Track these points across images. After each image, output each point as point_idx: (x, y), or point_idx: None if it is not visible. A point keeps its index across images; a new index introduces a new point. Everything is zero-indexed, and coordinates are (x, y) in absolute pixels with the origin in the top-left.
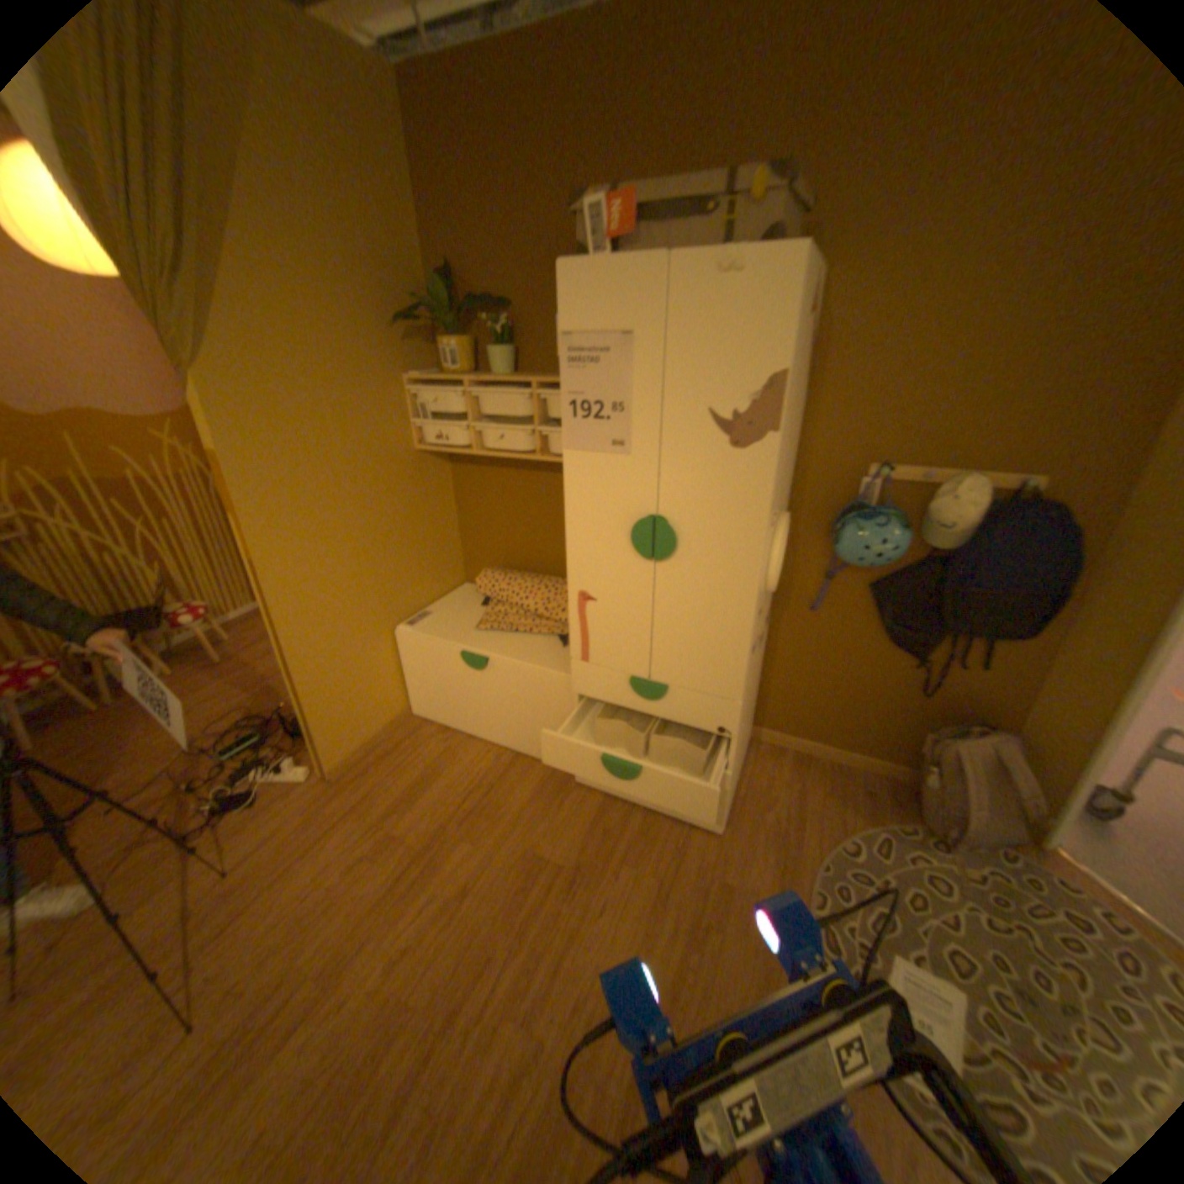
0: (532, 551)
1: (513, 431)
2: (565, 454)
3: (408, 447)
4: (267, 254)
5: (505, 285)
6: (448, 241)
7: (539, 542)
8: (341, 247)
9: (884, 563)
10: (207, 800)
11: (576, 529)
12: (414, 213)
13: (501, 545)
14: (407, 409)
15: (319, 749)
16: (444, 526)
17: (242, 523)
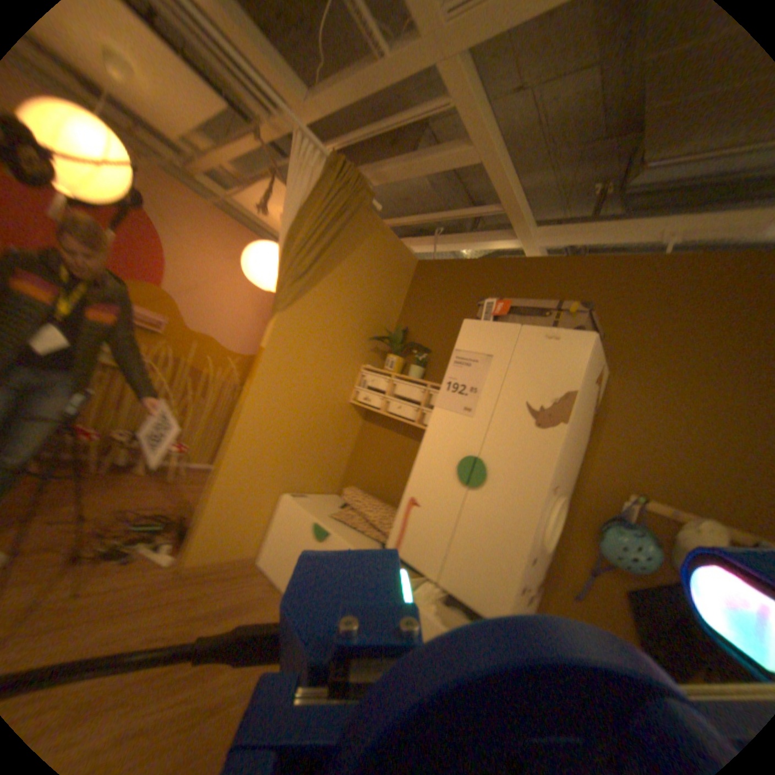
0: (387, 486)
1: (407, 405)
2: (434, 409)
3: (347, 399)
4: (335, 291)
5: (431, 343)
6: (412, 320)
7: (393, 482)
8: (365, 303)
9: (640, 571)
10: (106, 548)
11: (424, 459)
12: (401, 307)
13: (369, 477)
14: (356, 381)
15: (193, 545)
16: (342, 451)
17: (252, 385)
